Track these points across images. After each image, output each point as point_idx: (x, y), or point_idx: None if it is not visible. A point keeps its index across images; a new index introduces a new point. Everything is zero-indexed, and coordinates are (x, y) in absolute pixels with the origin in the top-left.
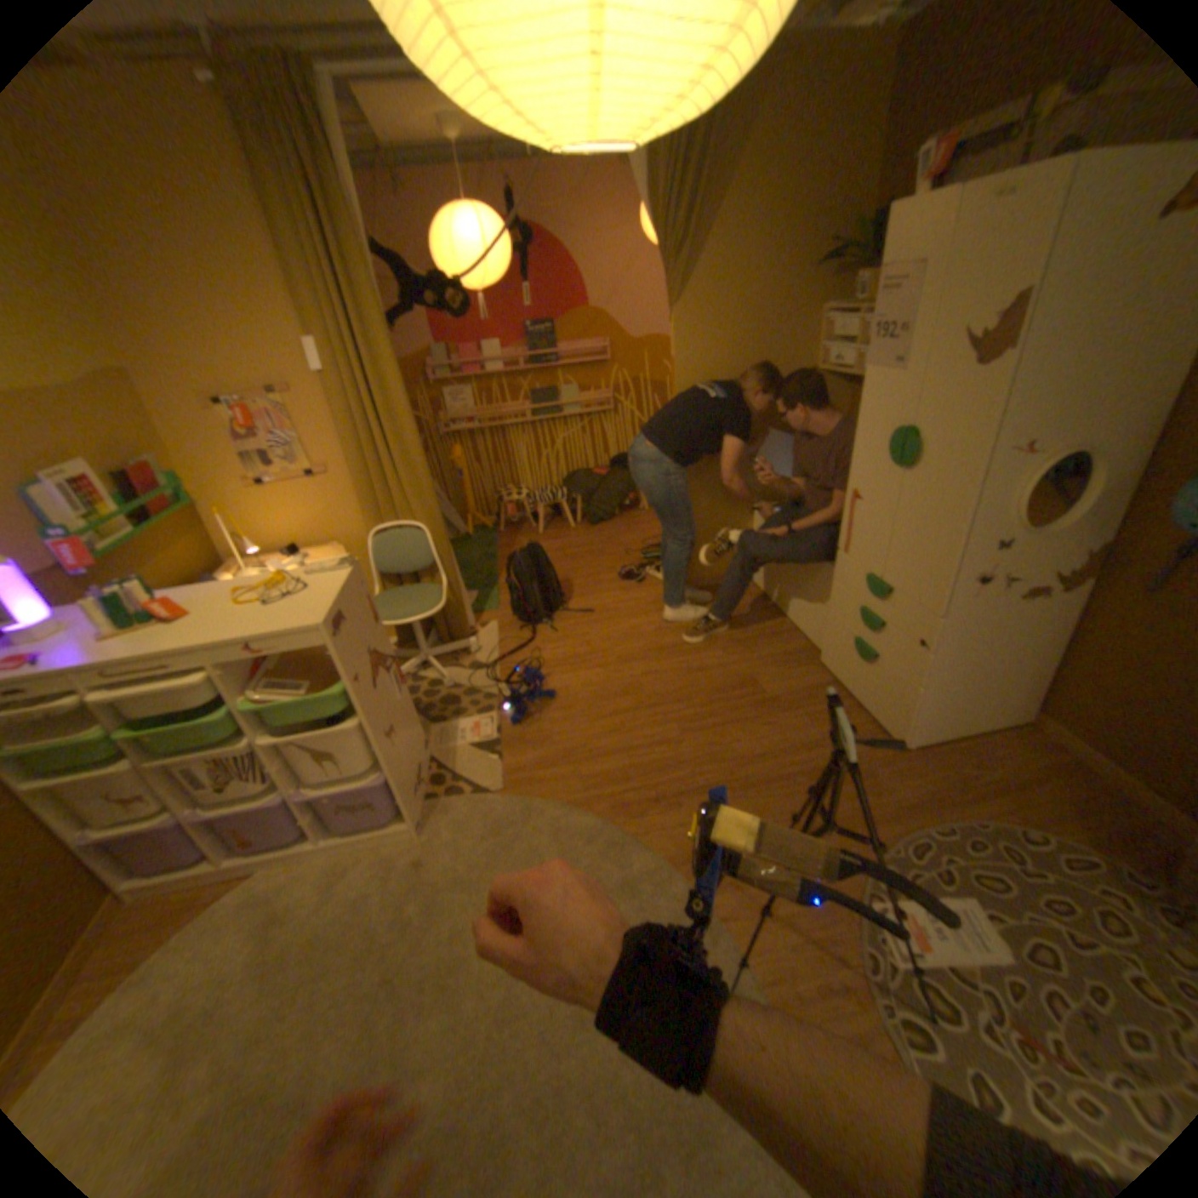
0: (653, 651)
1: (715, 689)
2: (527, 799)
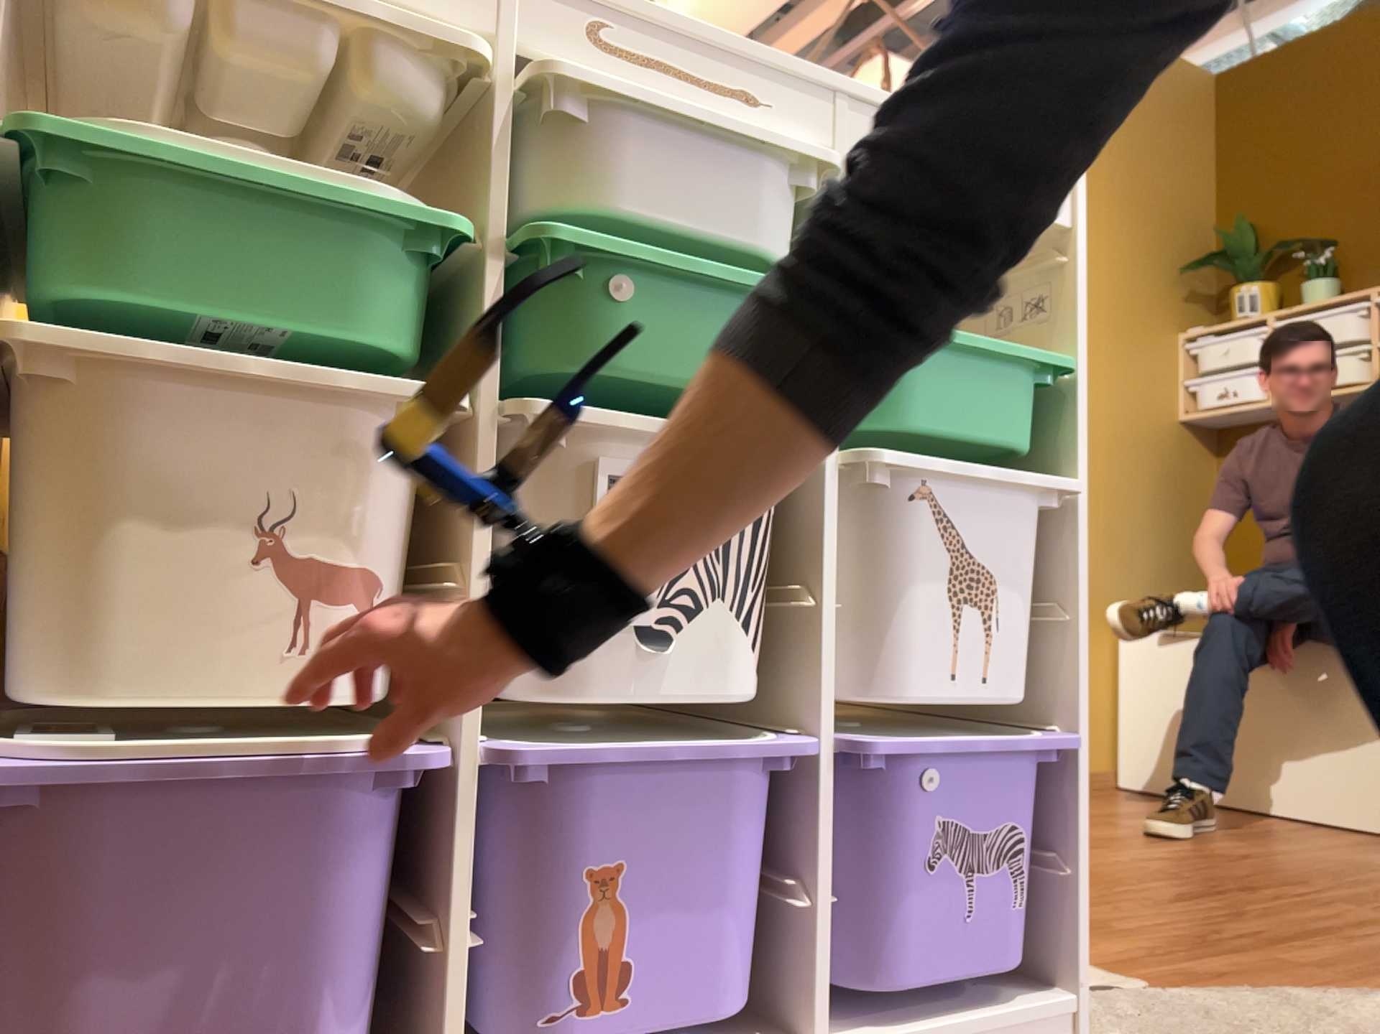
0: (1098, 837)
1: (1320, 866)
2: (1249, 984)
